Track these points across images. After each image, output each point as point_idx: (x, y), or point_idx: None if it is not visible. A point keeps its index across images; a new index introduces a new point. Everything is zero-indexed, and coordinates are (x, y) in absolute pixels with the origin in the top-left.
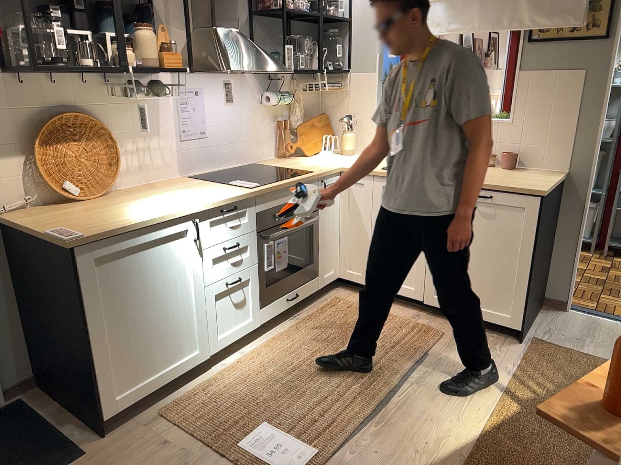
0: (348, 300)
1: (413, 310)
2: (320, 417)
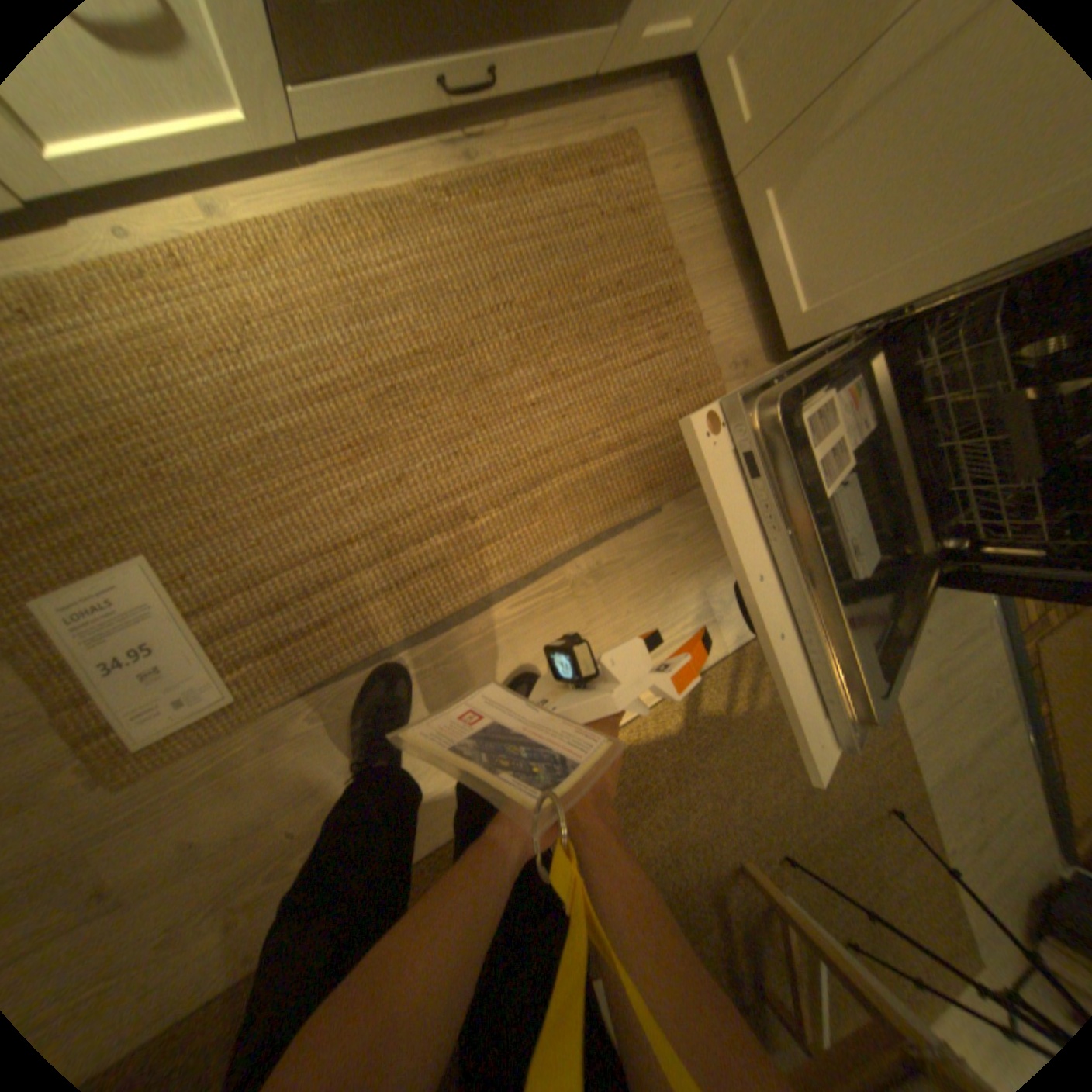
0: (653, 168)
1: (751, 337)
2: (295, 595)
